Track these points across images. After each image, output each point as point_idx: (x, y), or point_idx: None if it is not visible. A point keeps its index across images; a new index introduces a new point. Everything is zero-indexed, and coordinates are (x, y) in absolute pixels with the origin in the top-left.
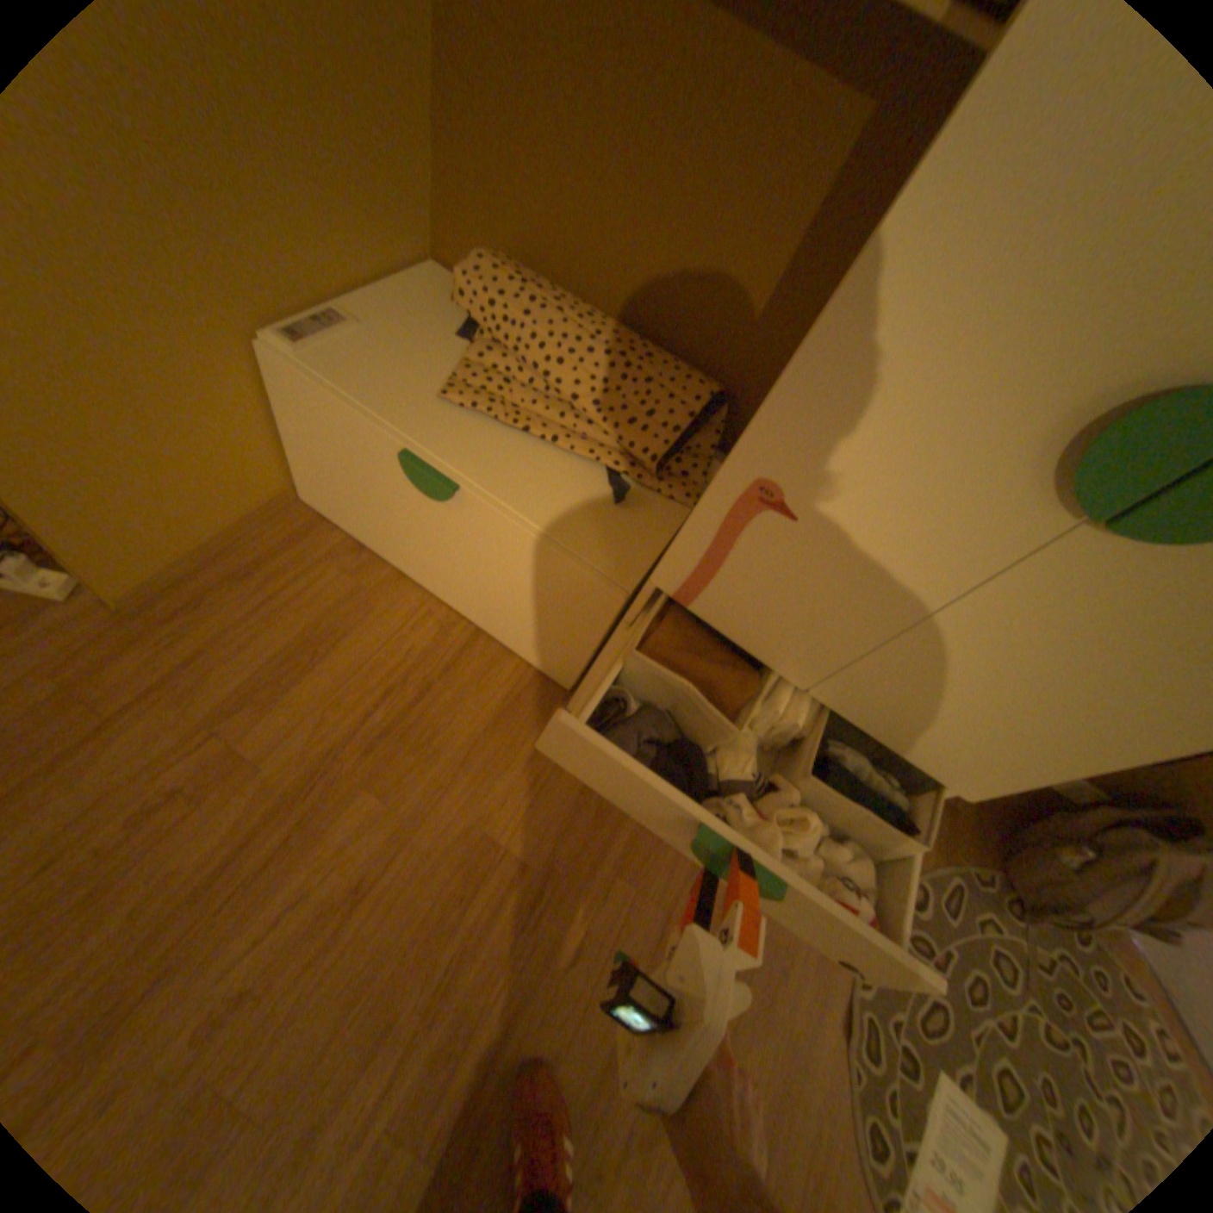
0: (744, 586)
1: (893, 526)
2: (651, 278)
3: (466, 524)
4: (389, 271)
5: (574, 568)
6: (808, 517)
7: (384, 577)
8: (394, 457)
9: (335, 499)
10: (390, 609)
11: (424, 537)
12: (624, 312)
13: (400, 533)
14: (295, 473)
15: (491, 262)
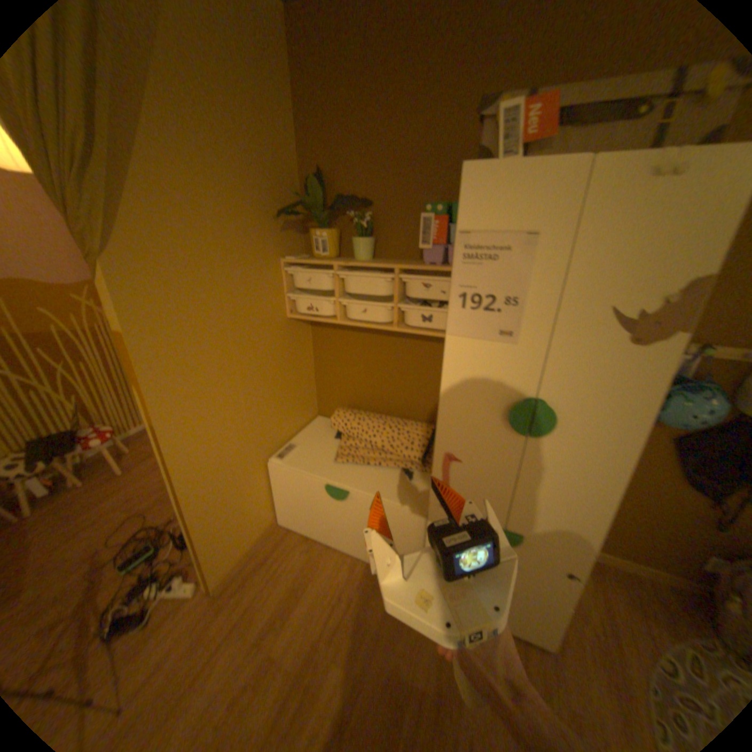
0: (459, 490)
1: (486, 454)
2: (397, 399)
3: (353, 507)
4: (305, 424)
5: (400, 510)
6: (463, 459)
7: (319, 549)
8: (321, 488)
9: (294, 517)
10: (324, 564)
11: (336, 521)
12: (391, 411)
13: (325, 523)
14: (276, 512)
15: (342, 411)
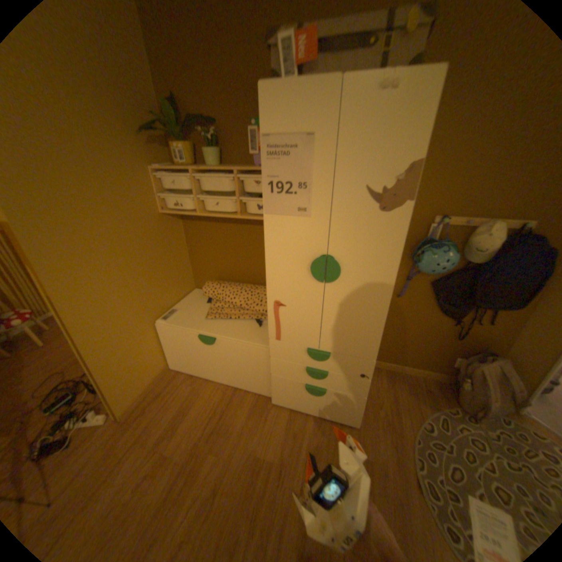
0: (287, 327)
1: (300, 299)
2: (250, 271)
3: (220, 349)
4: (185, 295)
5: (252, 347)
6: (287, 304)
7: (200, 383)
8: (196, 338)
9: (180, 362)
10: (204, 392)
11: (210, 361)
12: (248, 281)
13: (202, 364)
14: (167, 360)
15: (211, 283)
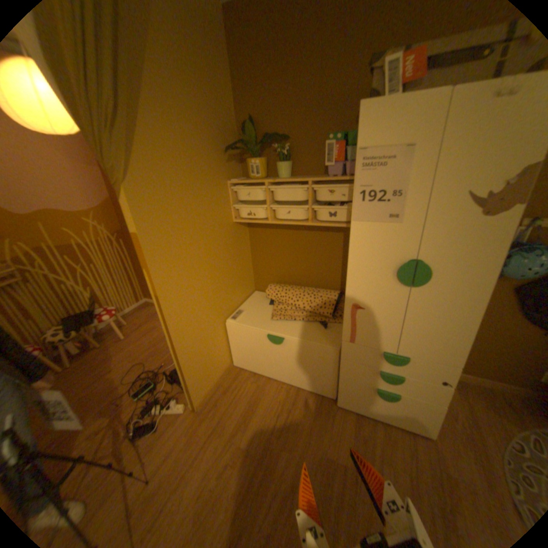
0: (363, 330)
1: (382, 302)
2: (311, 275)
3: (287, 349)
4: (247, 297)
5: (321, 348)
6: (366, 307)
7: (264, 380)
8: (264, 338)
9: (245, 360)
10: (269, 390)
11: (275, 360)
12: (307, 284)
13: (267, 362)
14: (232, 357)
15: (273, 286)
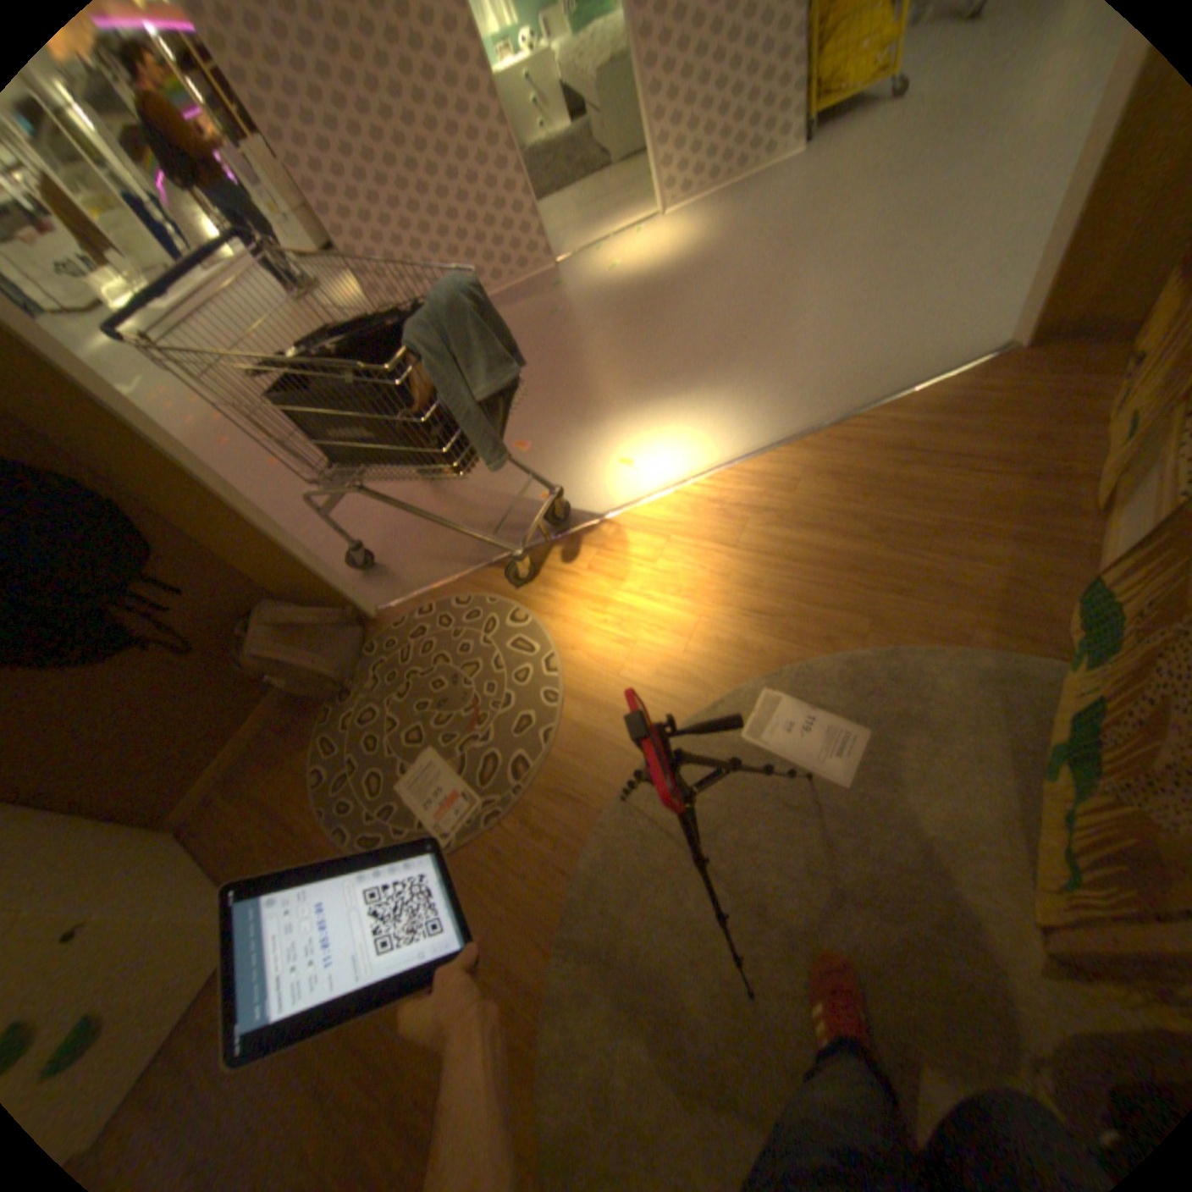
0: None
1: None
2: None
3: None
4: None
5: None
6: None
7: None
8: None
9: None
10: None
11: None
12: None
13: None
14: None
15: None
